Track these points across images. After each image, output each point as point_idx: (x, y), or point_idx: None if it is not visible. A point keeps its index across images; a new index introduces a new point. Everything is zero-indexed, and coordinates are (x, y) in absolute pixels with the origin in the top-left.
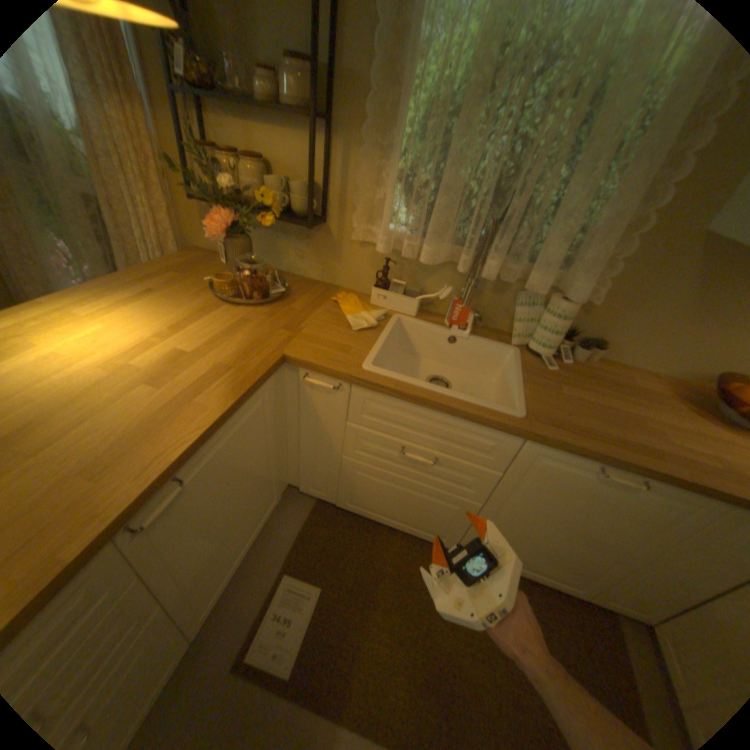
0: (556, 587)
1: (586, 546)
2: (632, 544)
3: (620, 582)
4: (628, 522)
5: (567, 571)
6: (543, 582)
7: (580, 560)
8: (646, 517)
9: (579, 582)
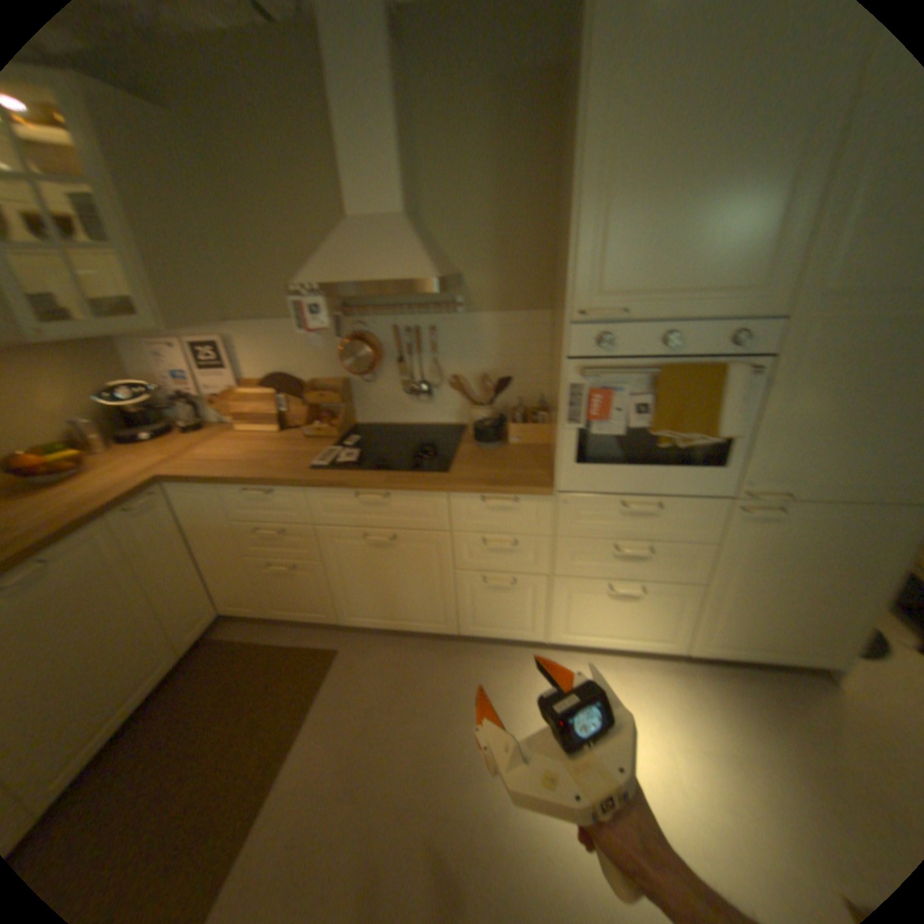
0: (152, 686)
1: (104, 640)
2: (118, 599)
3: (163, 625)
4: (87, 594)
5: (133, 669)
6: (141, 699)
7: (122, 652)
8: (88, 578)
9: (153, 661)
